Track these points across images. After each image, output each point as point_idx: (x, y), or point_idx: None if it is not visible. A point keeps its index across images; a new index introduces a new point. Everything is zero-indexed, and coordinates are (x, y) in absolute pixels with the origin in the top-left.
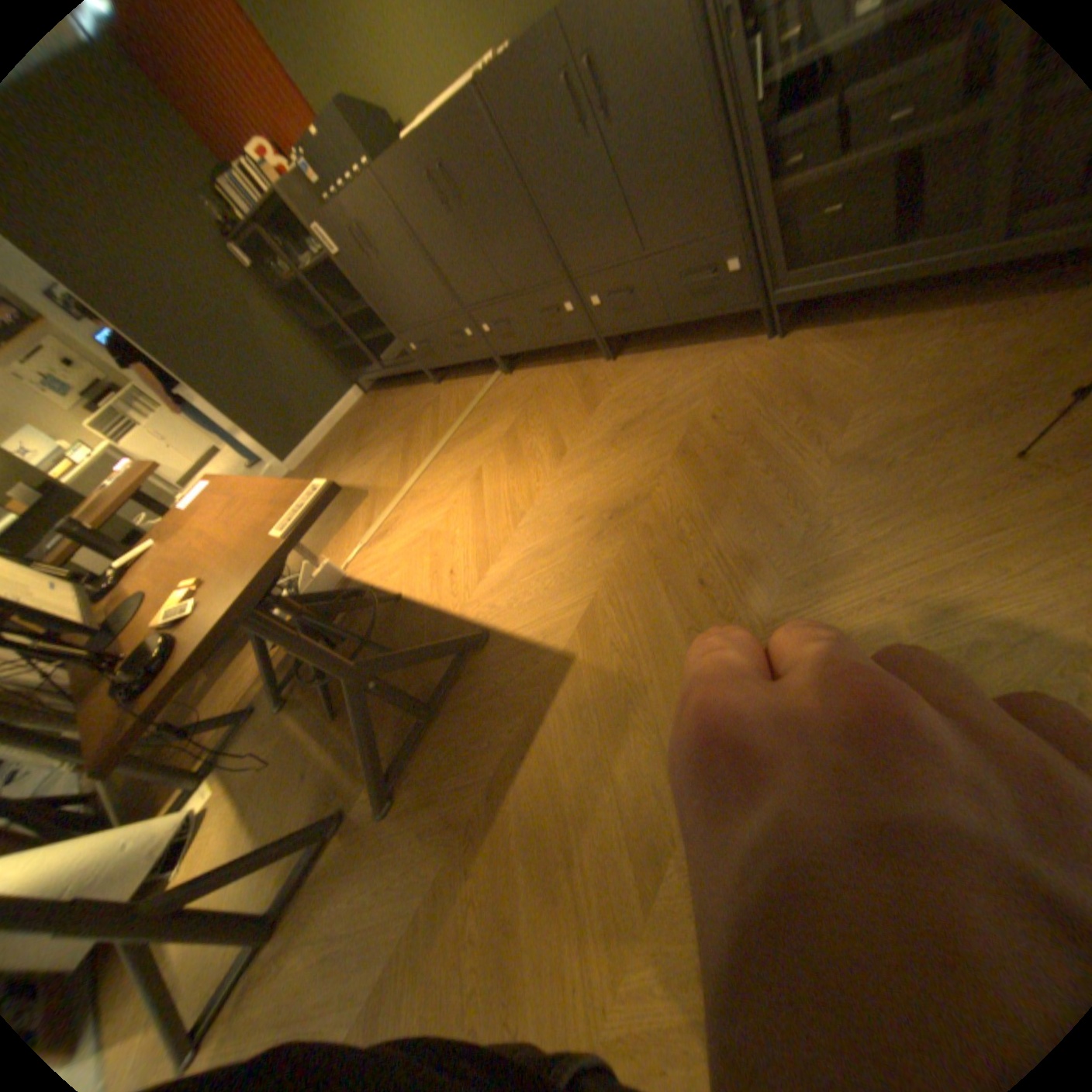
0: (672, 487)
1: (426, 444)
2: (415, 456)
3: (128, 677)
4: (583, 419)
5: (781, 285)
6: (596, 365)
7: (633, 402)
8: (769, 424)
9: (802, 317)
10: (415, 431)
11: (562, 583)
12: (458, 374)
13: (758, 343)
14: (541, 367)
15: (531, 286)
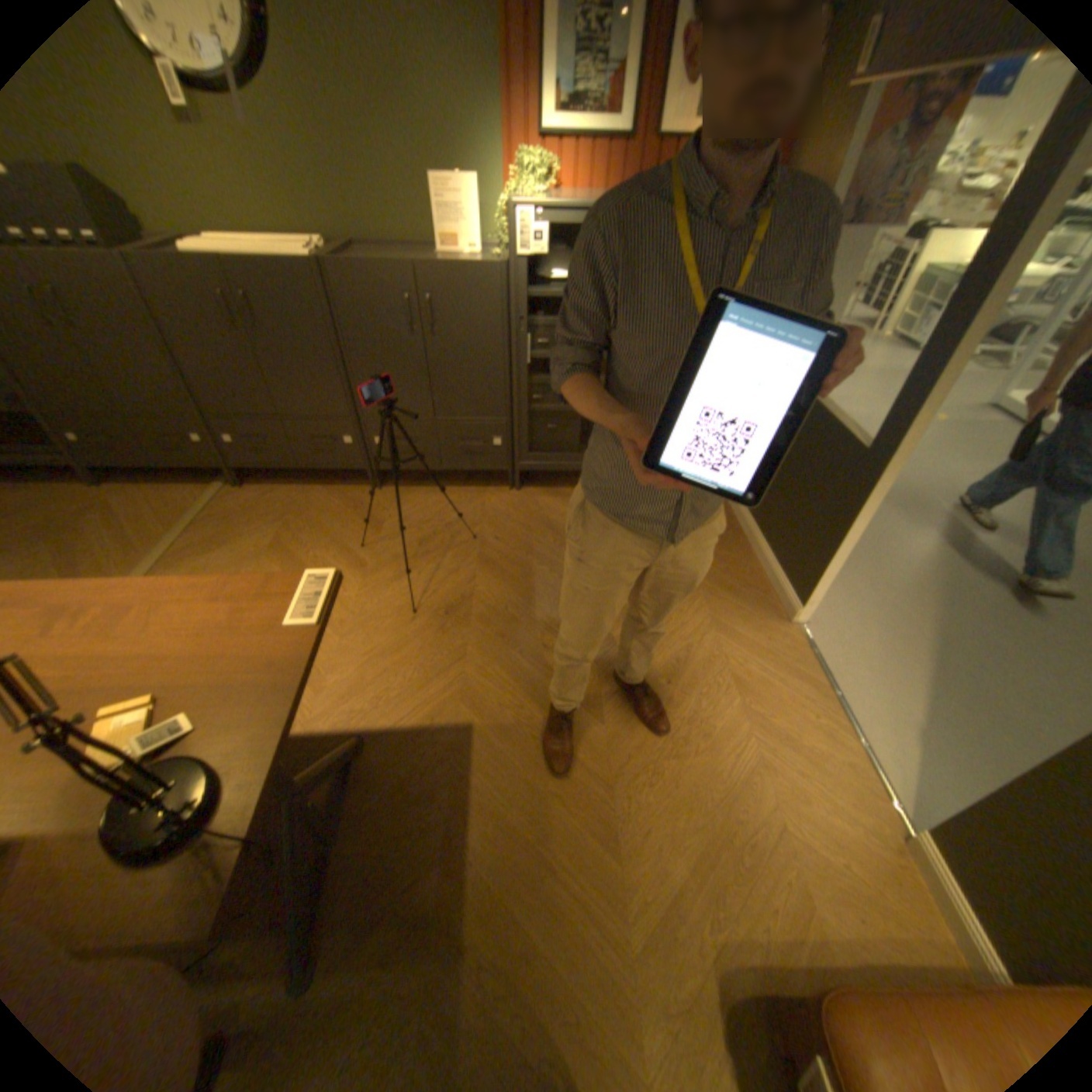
0: (489, 586)
1: (117, 558)
2: (99, 572)
3: (169, 810)
4: (372, 536)
5: (523, 460)
6: (361, 491)
7: (420, 524)
8: (537, 543)
9: (524, 480)
10: (76, 542)
11: (426, 671)
12: (136, 478)
13: (503, 492)
14: (287, 485)
15: (312, 415)
